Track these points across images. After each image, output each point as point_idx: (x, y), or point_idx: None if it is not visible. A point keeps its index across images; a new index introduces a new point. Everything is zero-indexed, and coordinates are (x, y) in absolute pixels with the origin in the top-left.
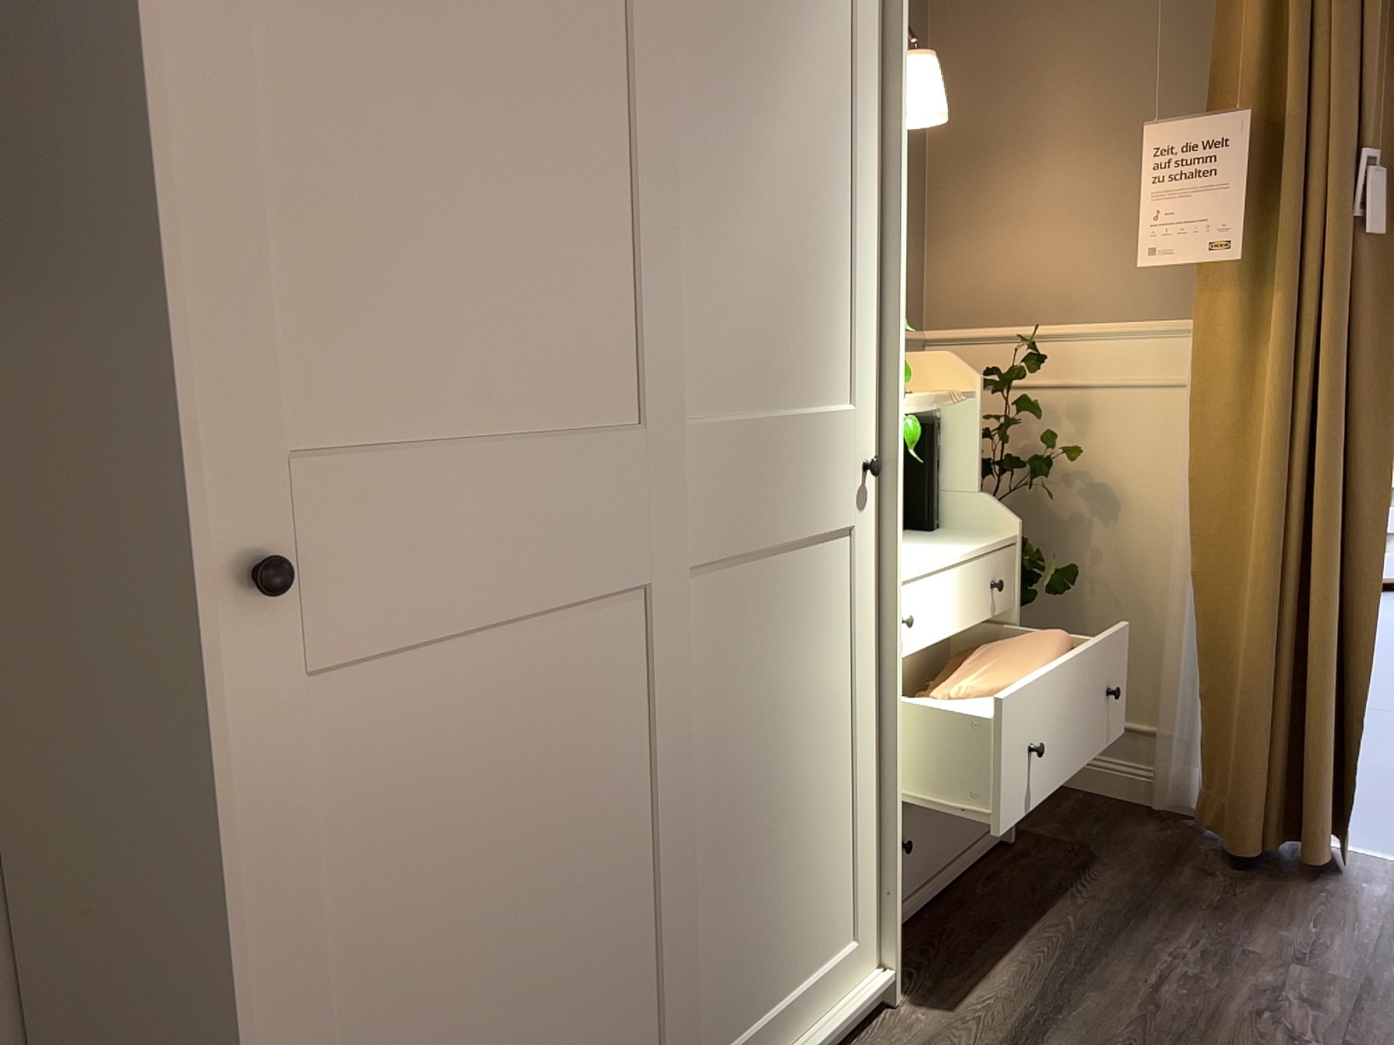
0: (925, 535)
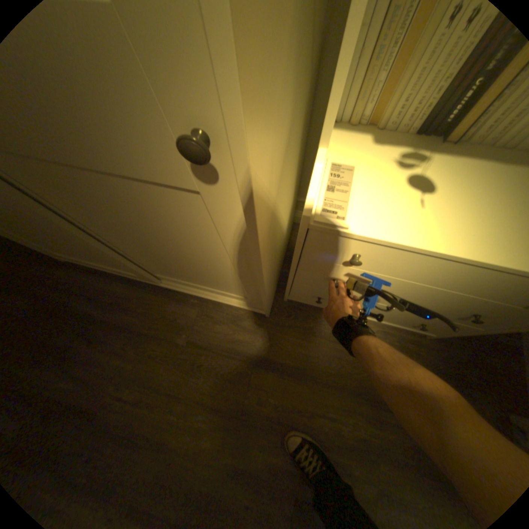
0: None
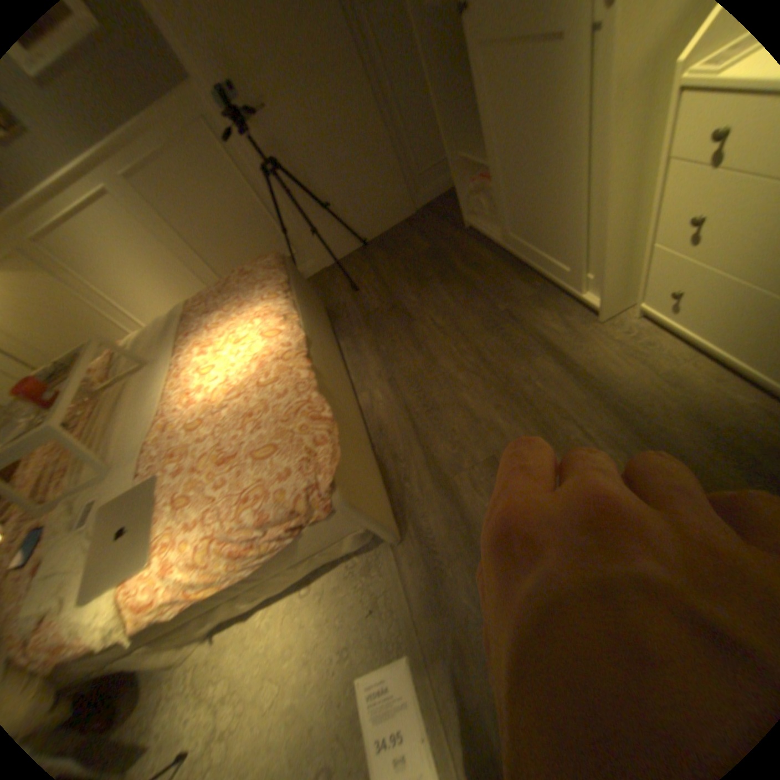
0: None
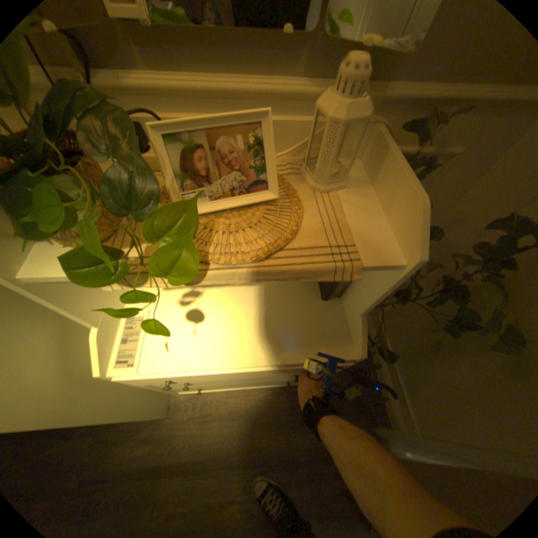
0: (309, 302)
